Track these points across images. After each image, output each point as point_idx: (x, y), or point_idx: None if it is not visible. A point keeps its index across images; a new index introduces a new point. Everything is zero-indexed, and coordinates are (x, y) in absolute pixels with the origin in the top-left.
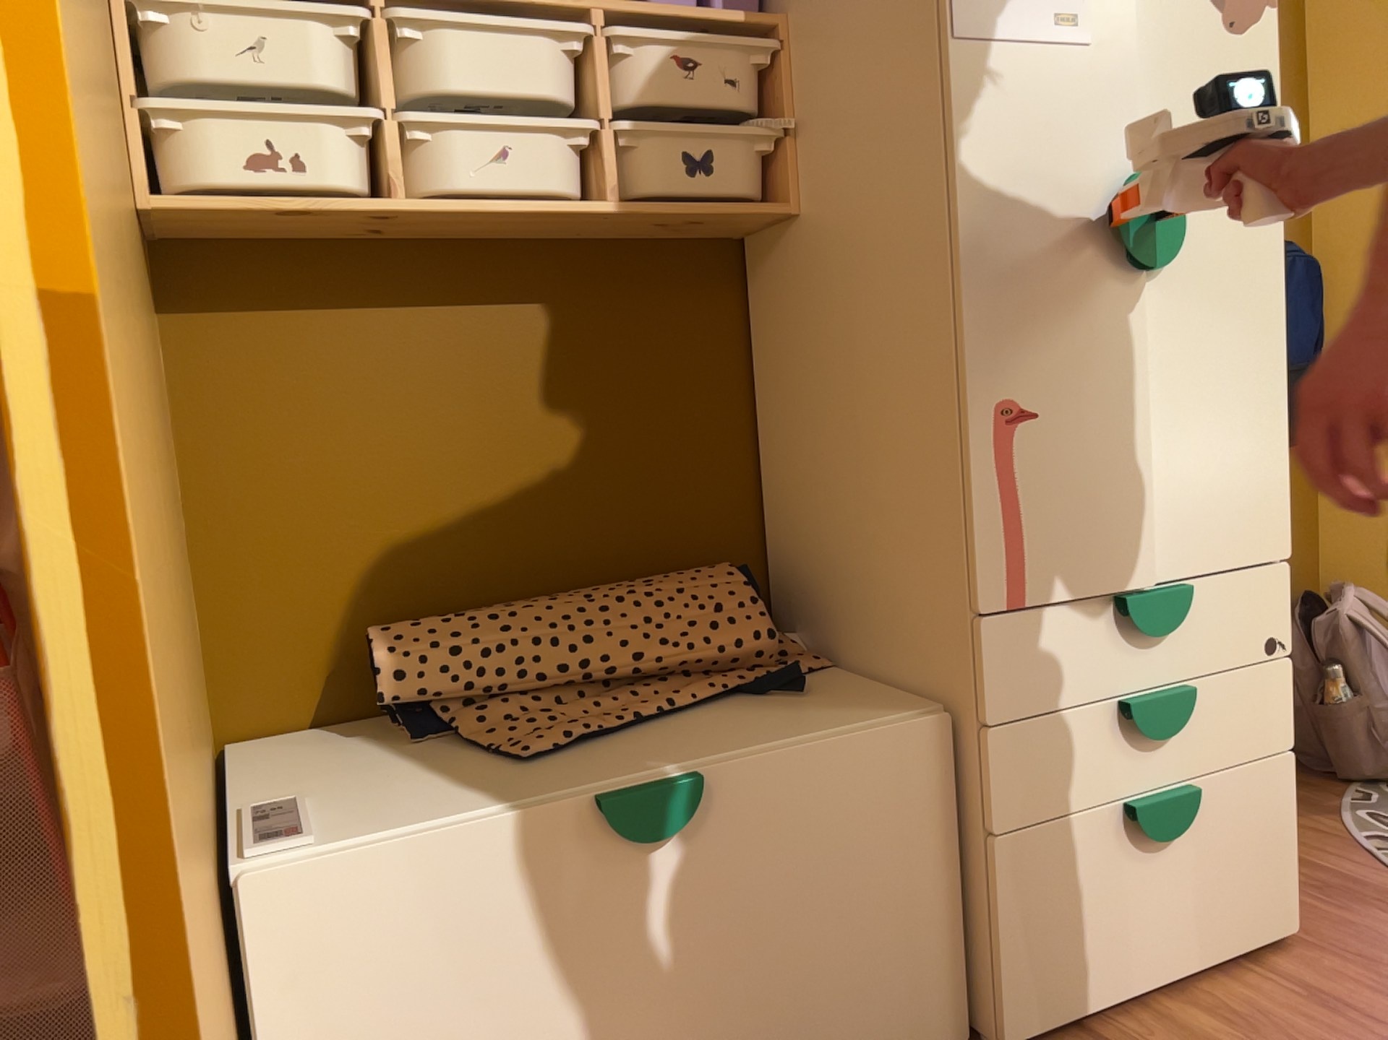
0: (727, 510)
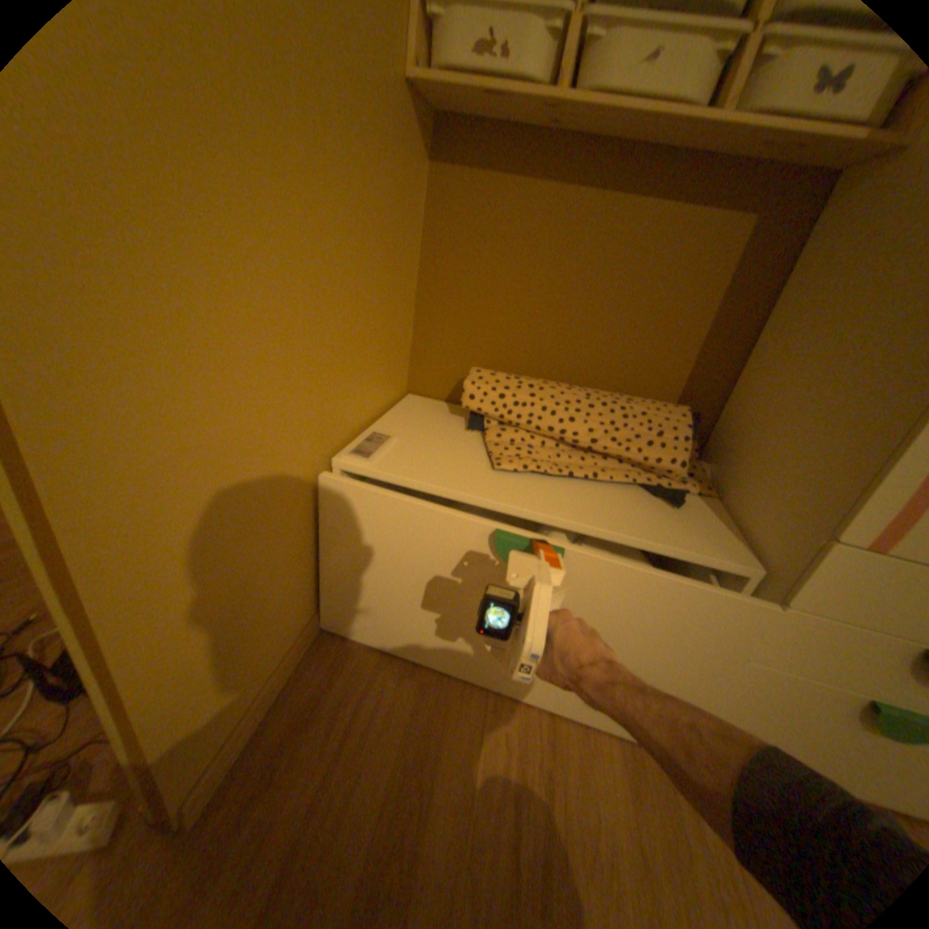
0: (706, 375)
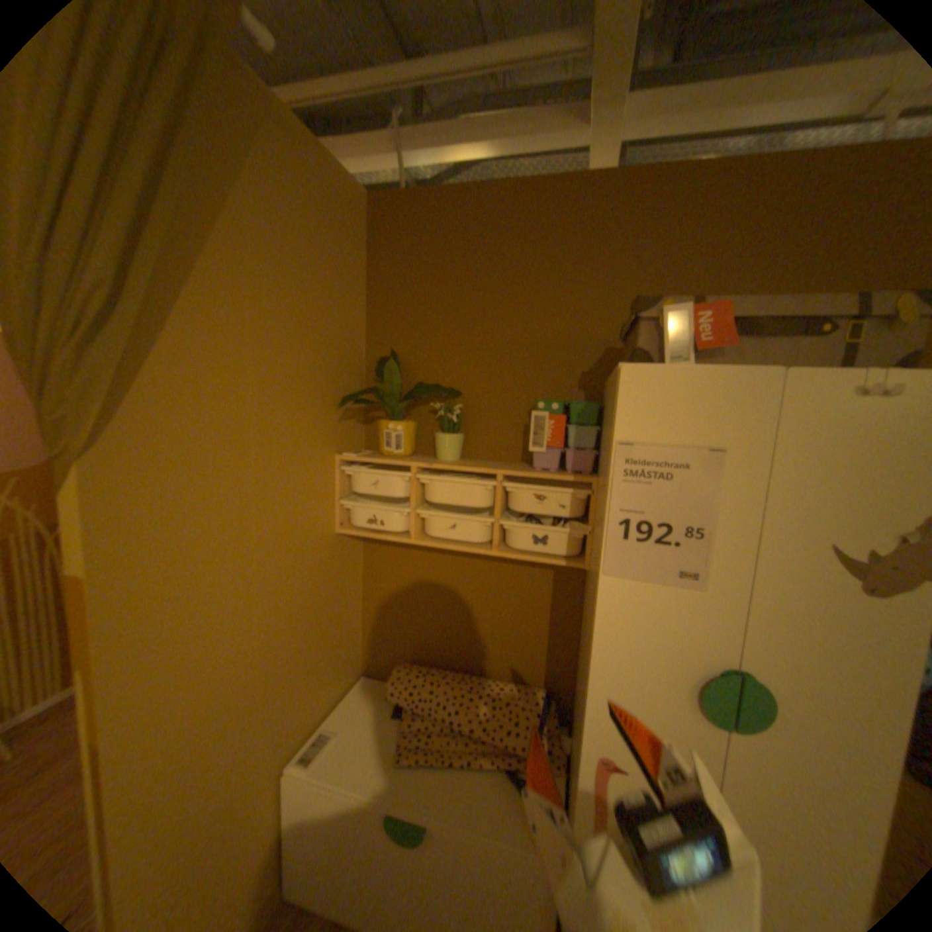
0: (558, 665)
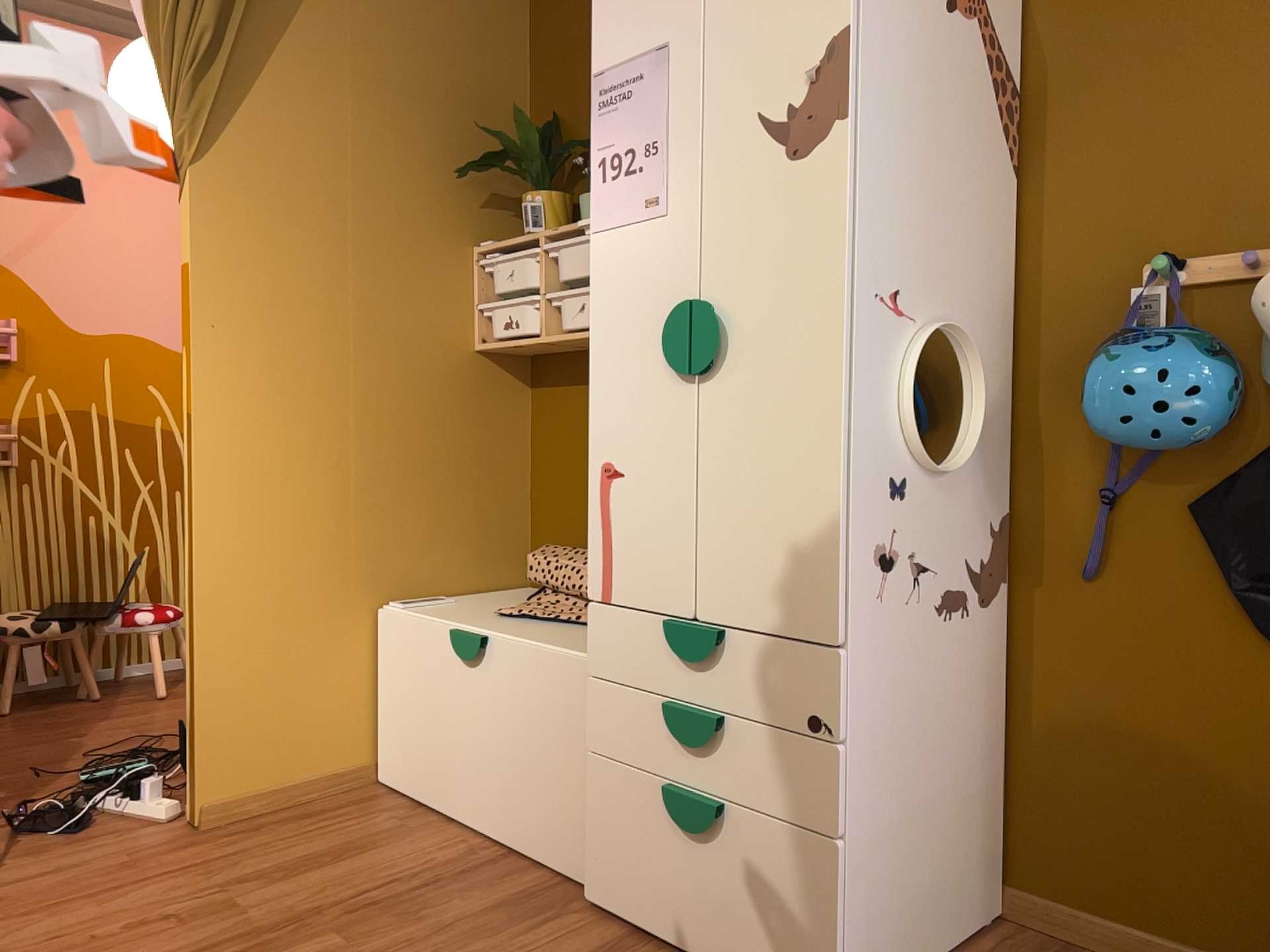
0: None
